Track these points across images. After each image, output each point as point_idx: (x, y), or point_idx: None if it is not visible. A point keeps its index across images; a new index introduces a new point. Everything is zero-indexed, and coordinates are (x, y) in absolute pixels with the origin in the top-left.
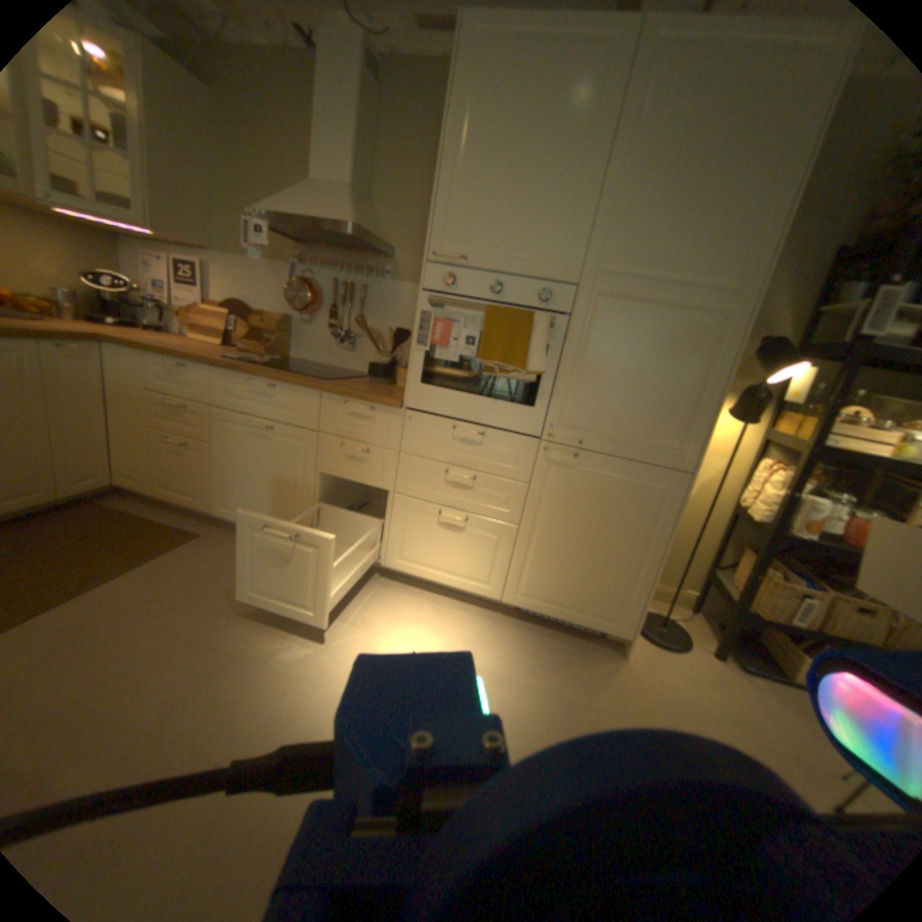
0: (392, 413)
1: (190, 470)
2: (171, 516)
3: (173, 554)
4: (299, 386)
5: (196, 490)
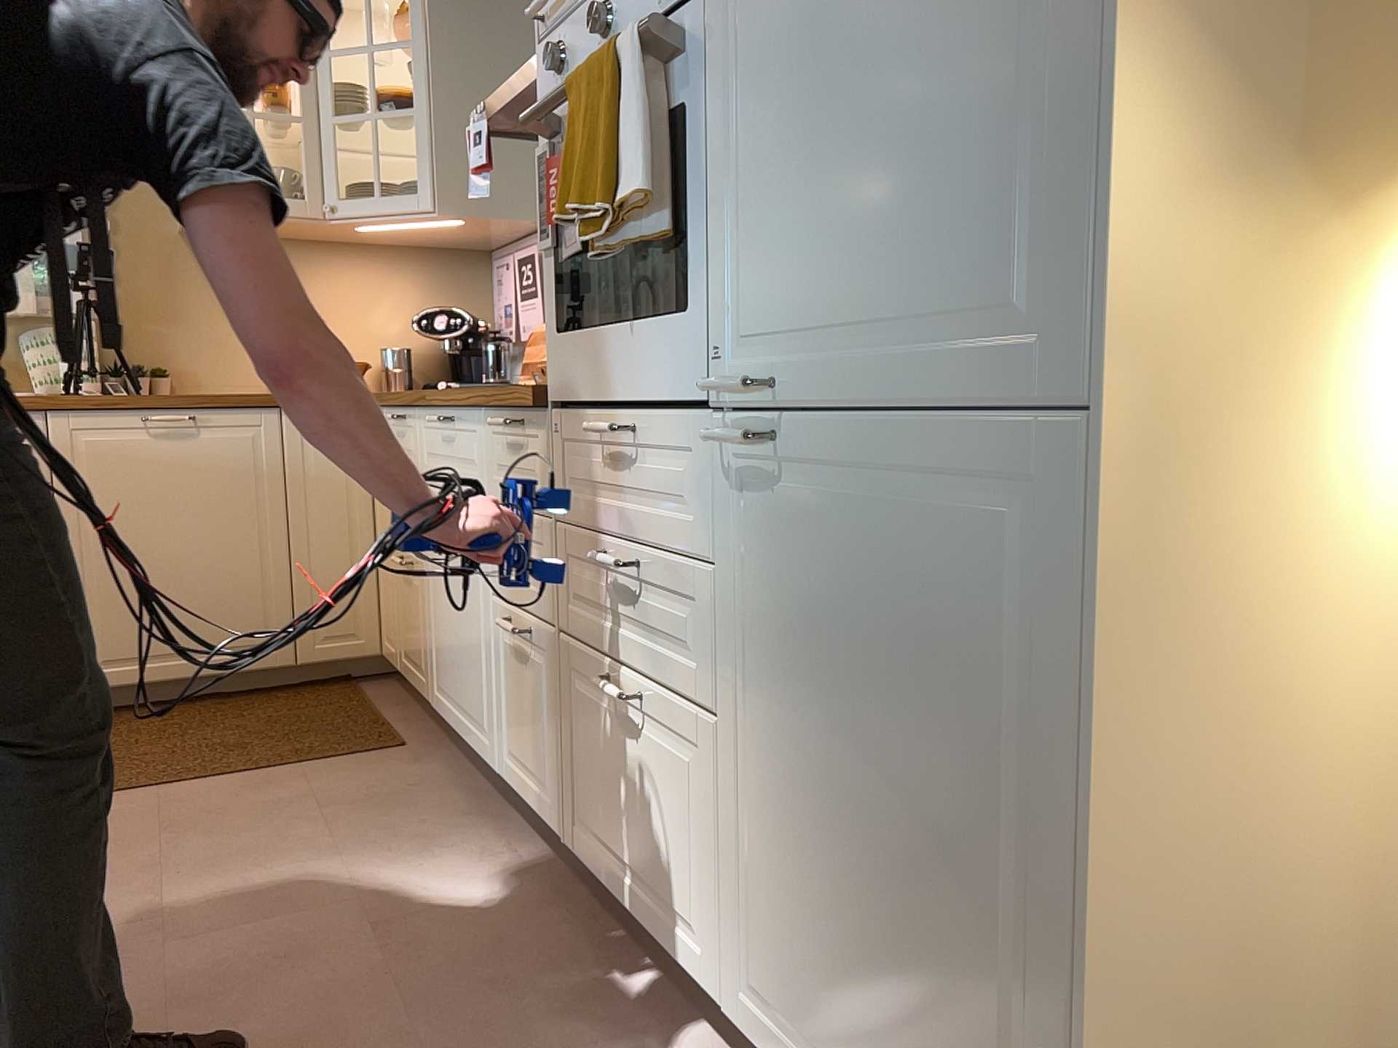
0: (541, 424)
1: (416, 615)
2: (420, 713)
3: (336, 764)
4: (461, 406)
5: (422, 654)
